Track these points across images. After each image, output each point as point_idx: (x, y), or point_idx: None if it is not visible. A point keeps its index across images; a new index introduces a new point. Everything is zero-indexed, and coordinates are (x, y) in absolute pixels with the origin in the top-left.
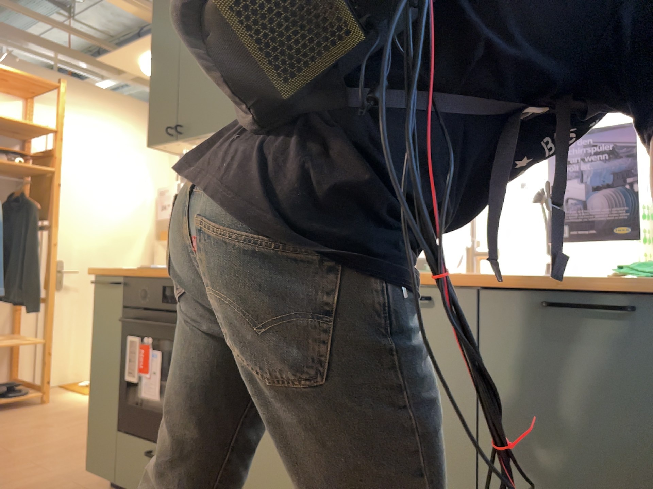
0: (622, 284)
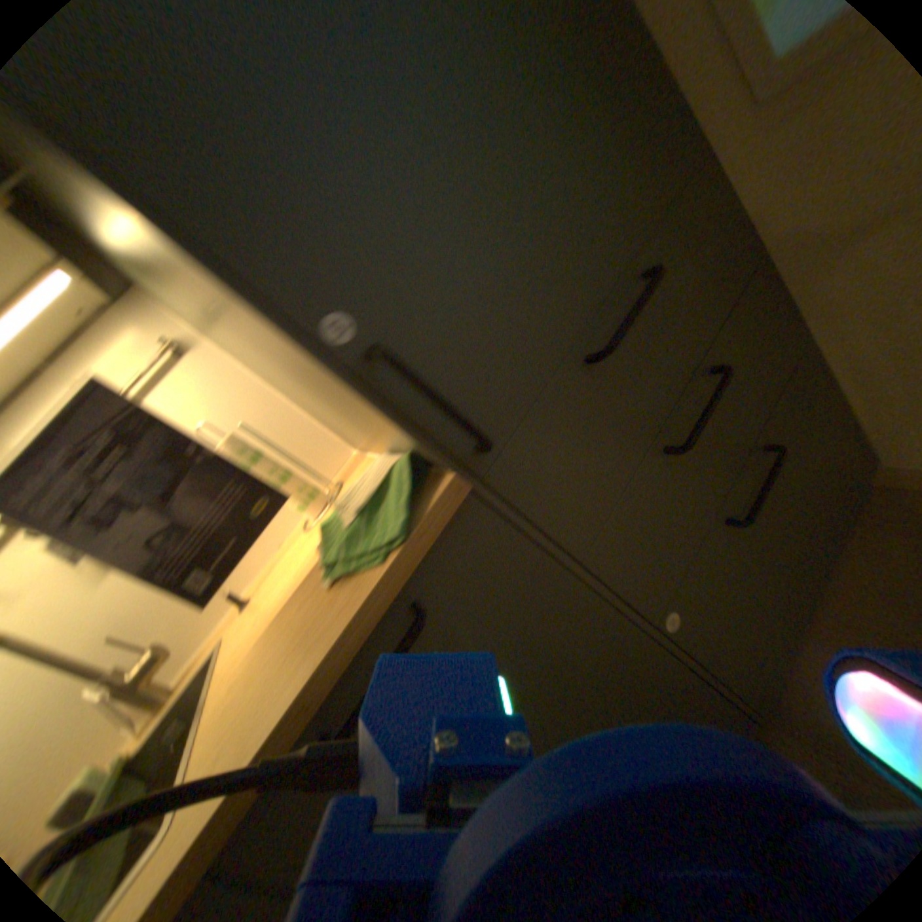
0: (370, 611)
